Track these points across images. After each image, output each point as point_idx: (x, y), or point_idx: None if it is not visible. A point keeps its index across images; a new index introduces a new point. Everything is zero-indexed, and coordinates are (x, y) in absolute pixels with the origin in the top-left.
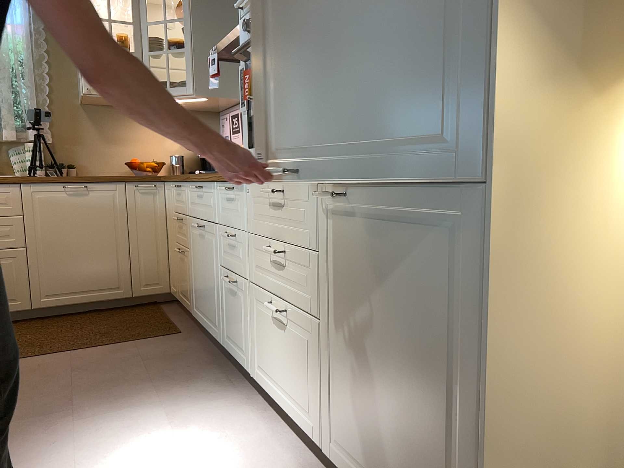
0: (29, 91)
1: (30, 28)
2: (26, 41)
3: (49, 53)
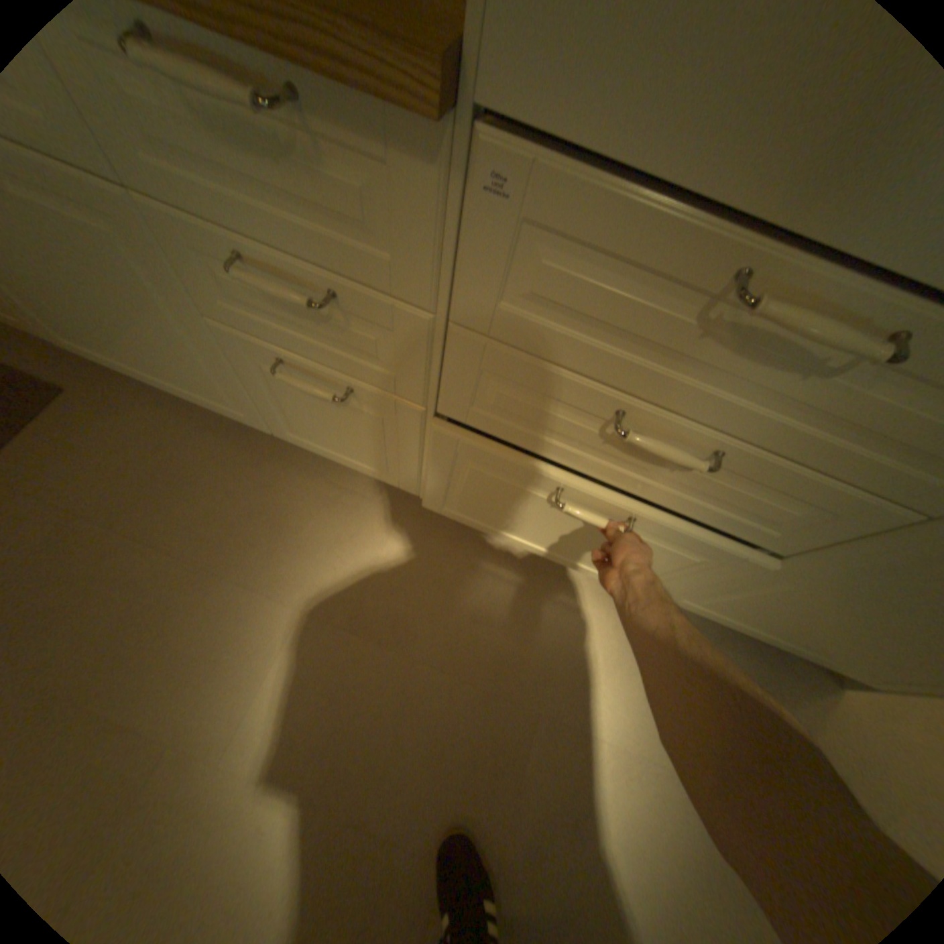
0: None
1: None
2: None
3: None
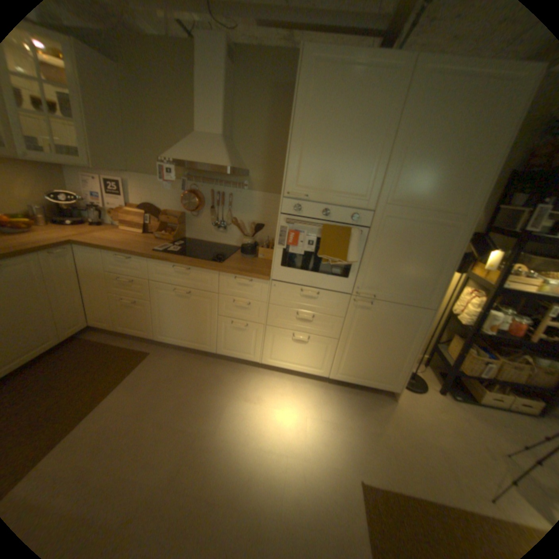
0: None
1: None
2: None
3: None
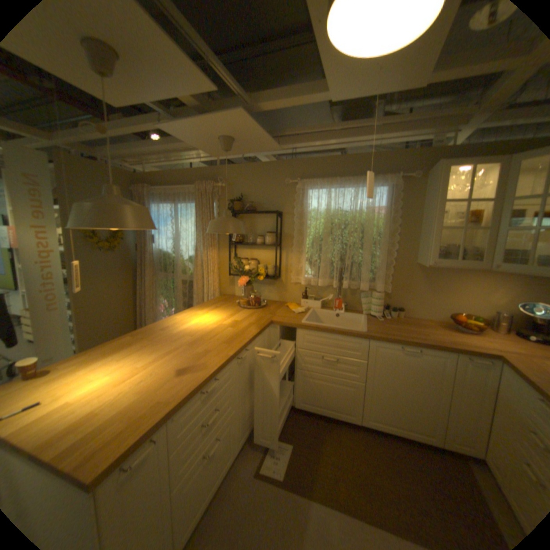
0: (383, 257)
1: (390, 209)
2: (387, 219)
3: (400, 224)
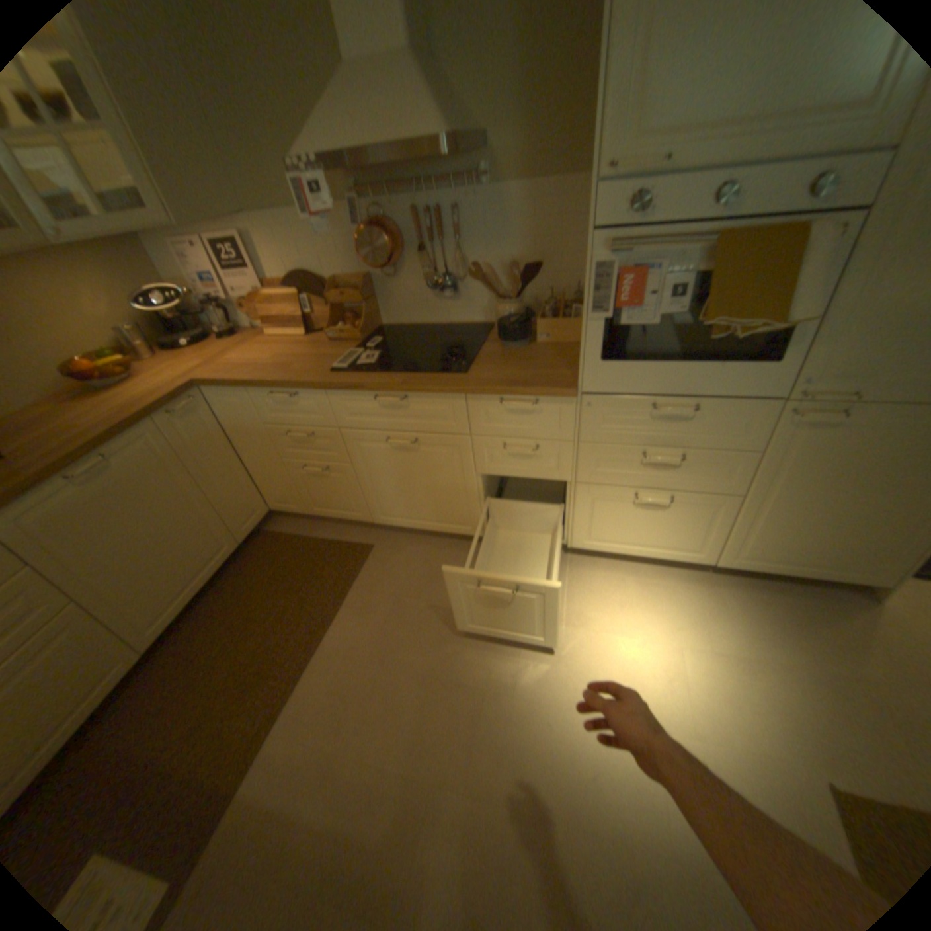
0: None
1: None
2: None
3: None
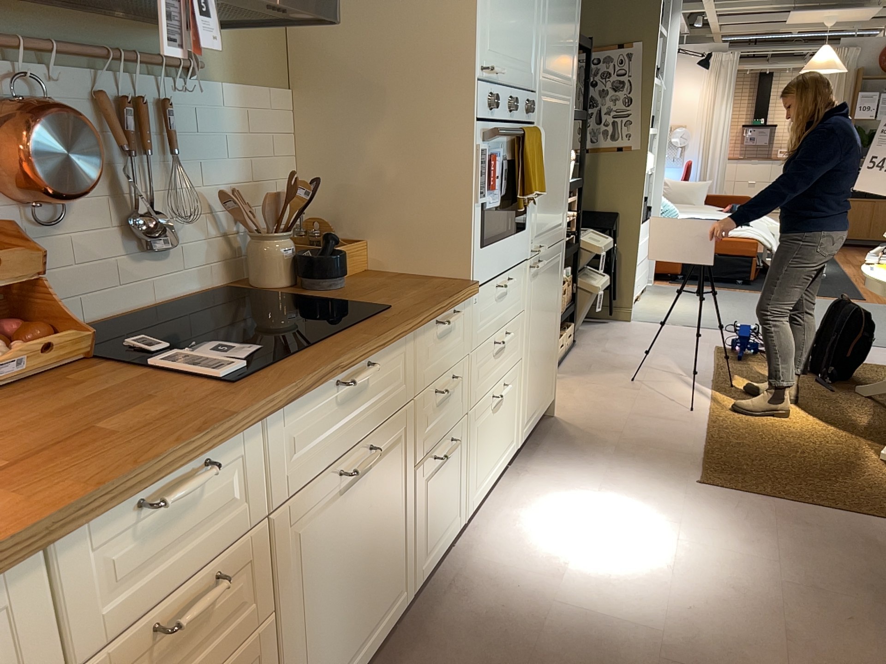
0: None
1: None
2: None
3: None
